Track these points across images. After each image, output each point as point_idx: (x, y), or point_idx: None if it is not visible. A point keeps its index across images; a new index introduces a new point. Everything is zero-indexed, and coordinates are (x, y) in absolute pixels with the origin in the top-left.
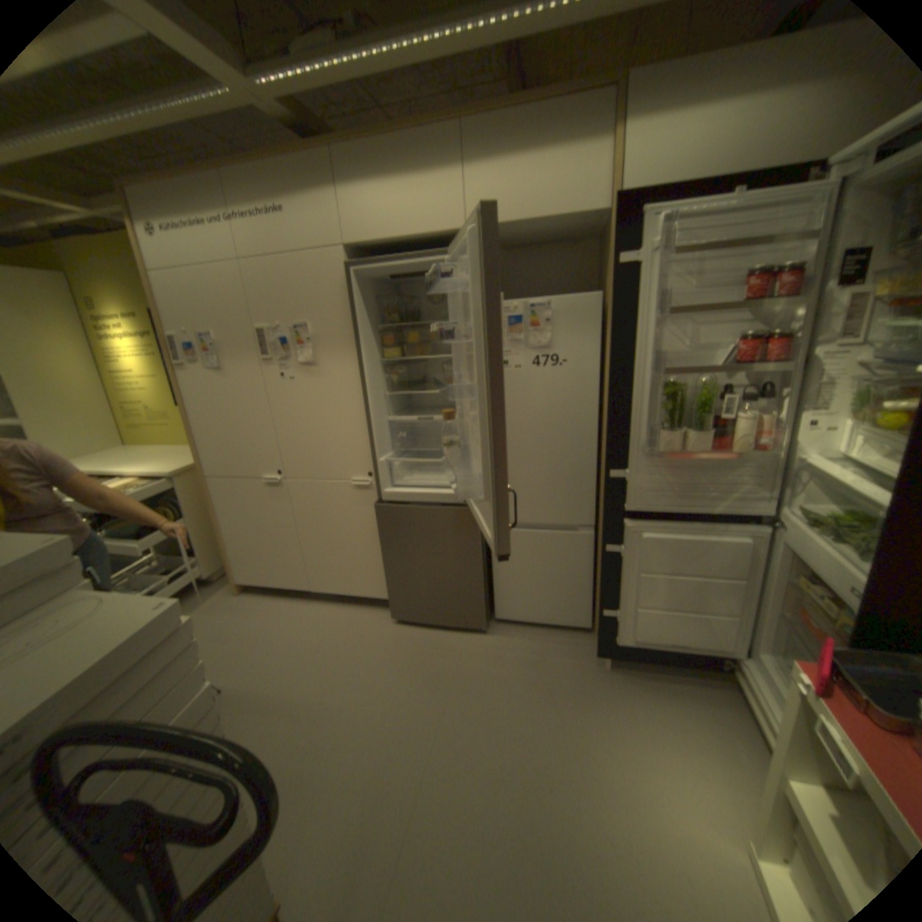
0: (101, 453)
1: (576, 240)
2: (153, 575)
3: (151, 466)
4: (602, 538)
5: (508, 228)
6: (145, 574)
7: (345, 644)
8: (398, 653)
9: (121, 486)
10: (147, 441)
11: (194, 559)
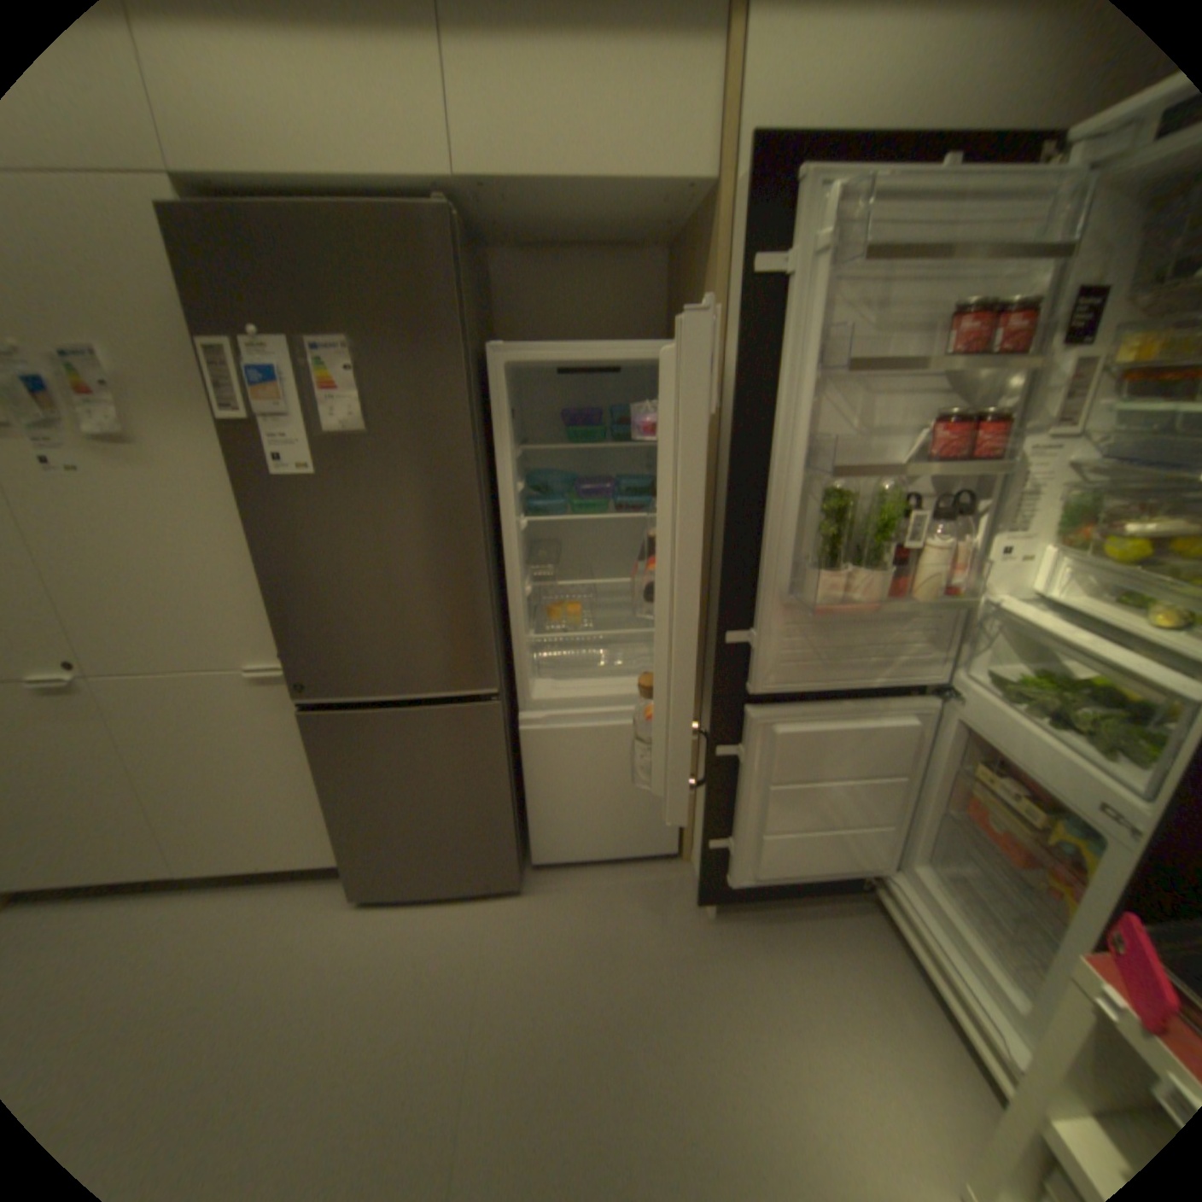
0: None
1: (633, 246)
2: None
3: None
4: (710, 735)
5: (533, 193)
6: None
7: (254, 975)
8: (364, 970)
9: None
10: None
11: None
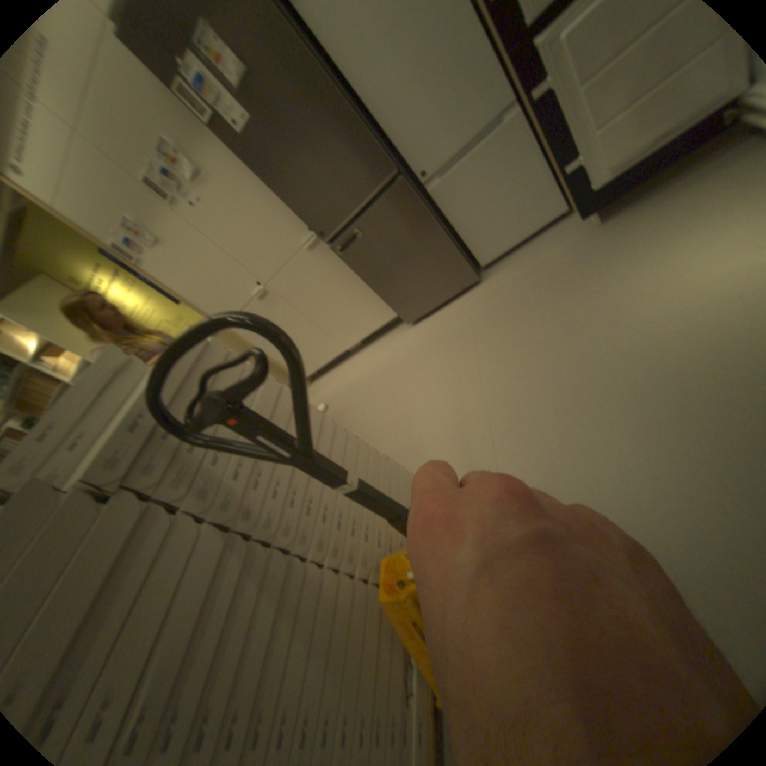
0: None
1: None
2: None
3: None
4: (522, 85)
5: None
6: None
7: (387, 358)
8: (424, 337)
9: None
10: None
11: None
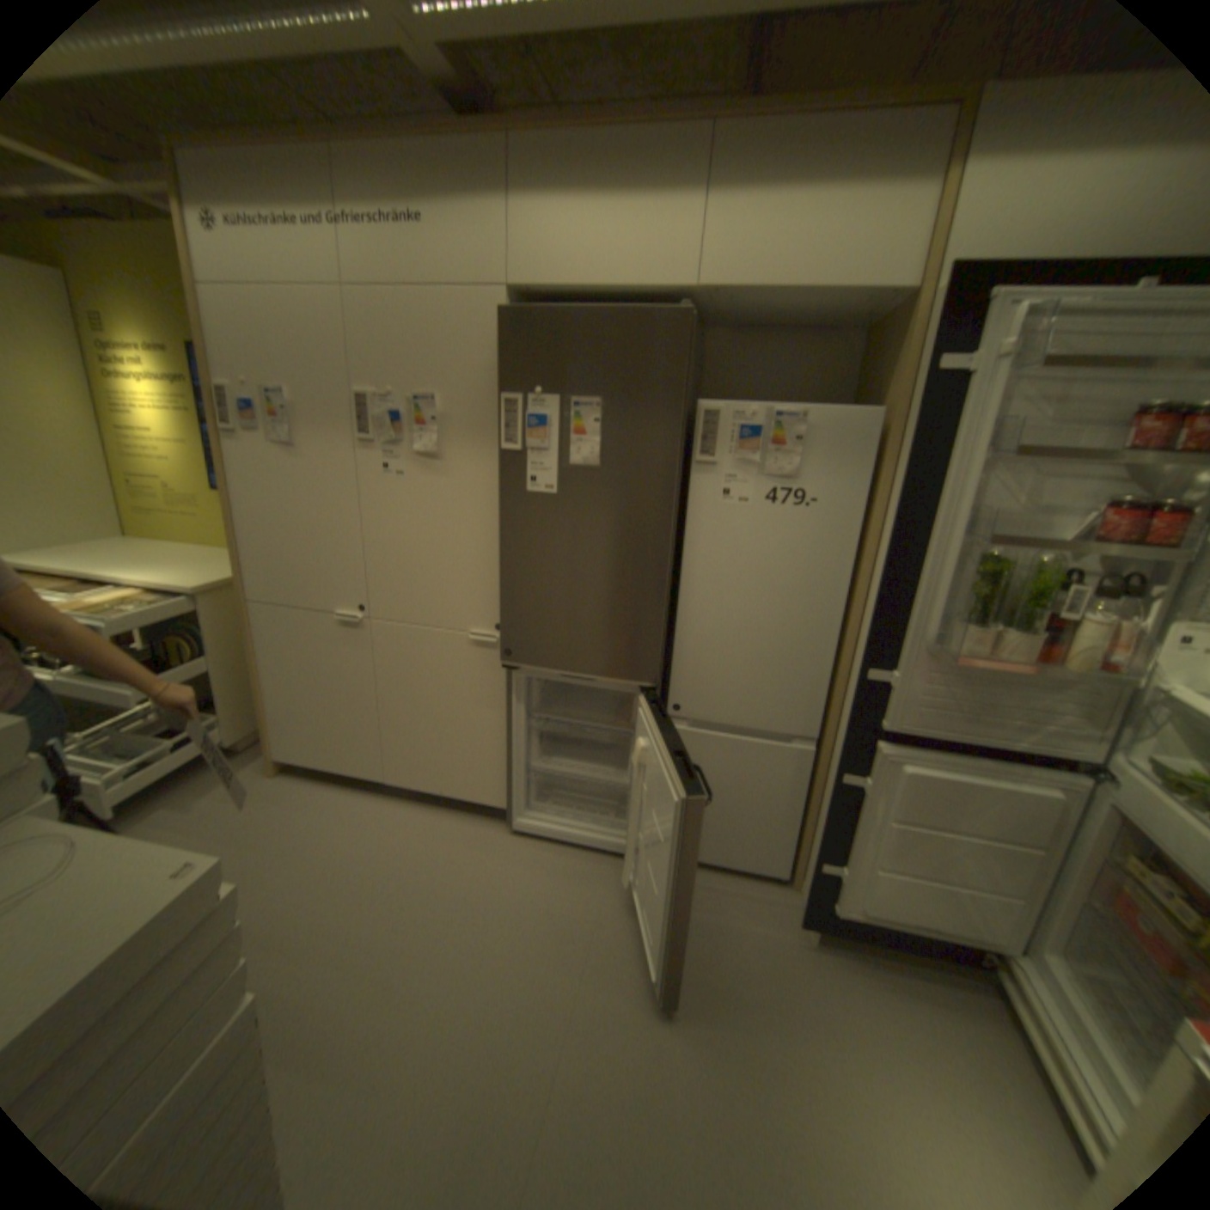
0: (87, 543)
1: (834, 329)
2: (148, 736)
3: (164, 574)
4: (841, 764)
5: (757, 296)
6: (135, 733)
7: (431, 870)
8: (510, 892)
9: (114, 598)
10: (160, 534)
11: (214, 718)
